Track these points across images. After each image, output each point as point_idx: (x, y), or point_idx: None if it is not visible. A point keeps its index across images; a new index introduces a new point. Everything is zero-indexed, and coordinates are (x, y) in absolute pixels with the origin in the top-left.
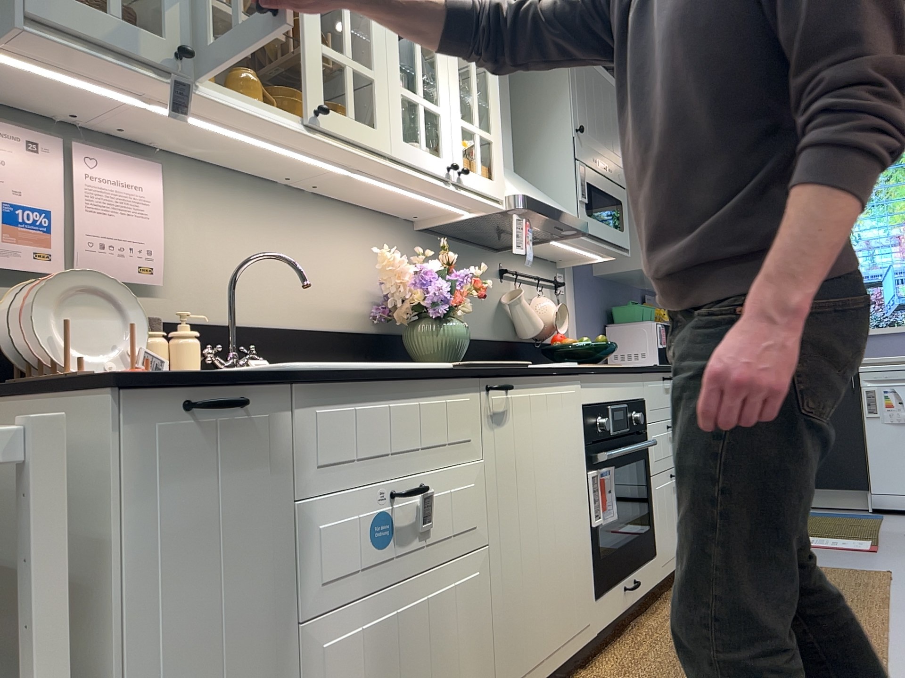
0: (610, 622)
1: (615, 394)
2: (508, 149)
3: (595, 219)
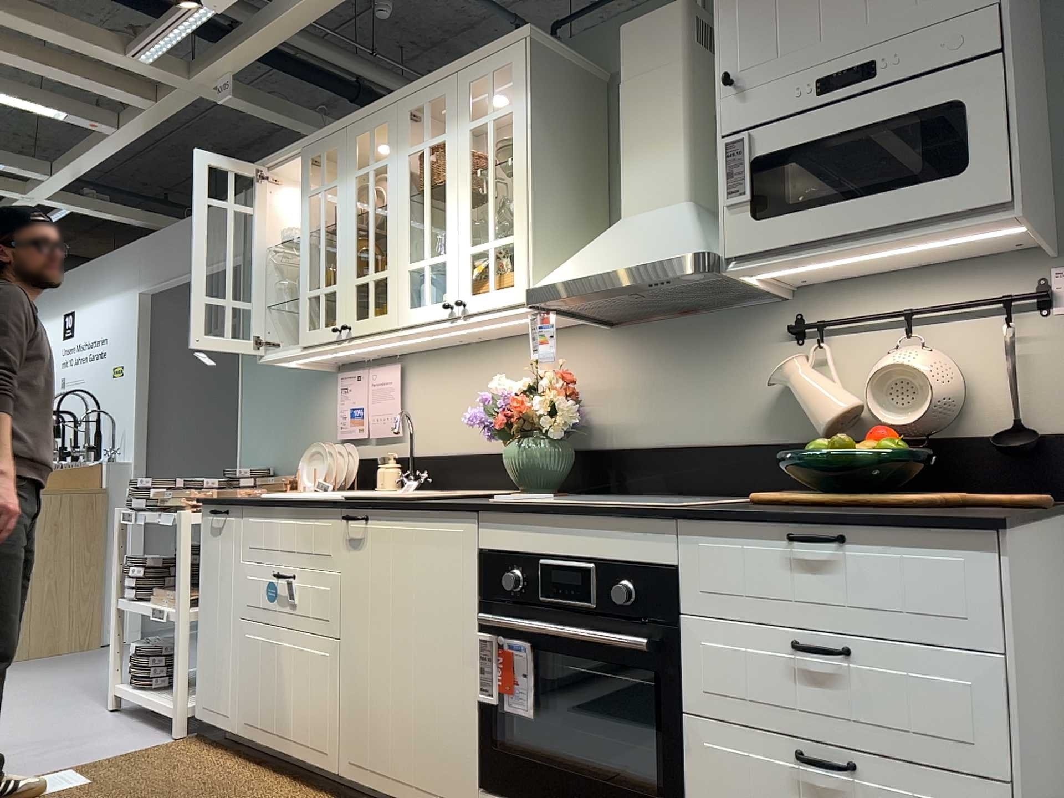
0: None
1: (561, 545)
2: (666, 177)
3: (788, 213)
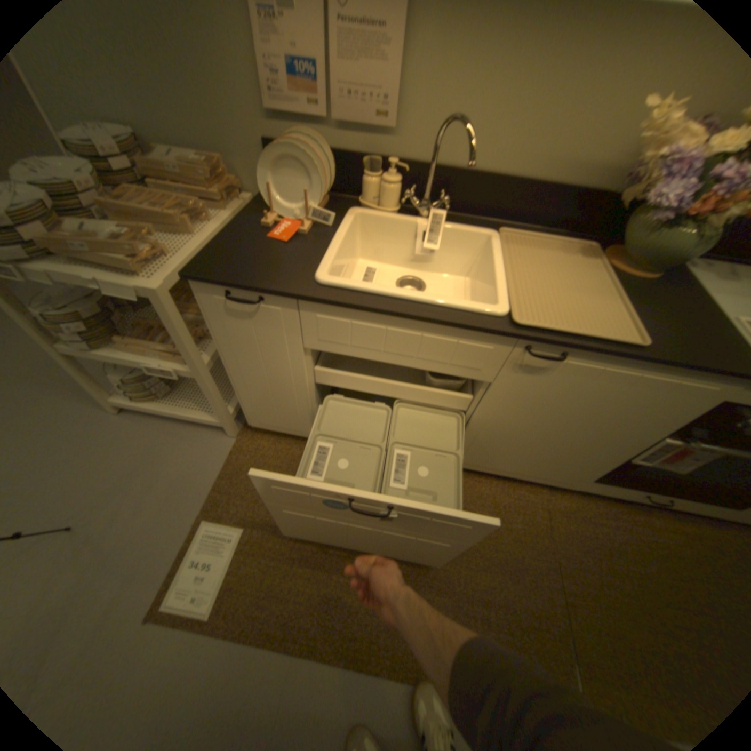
0: (604, 496)
1: None
2: None
3: None
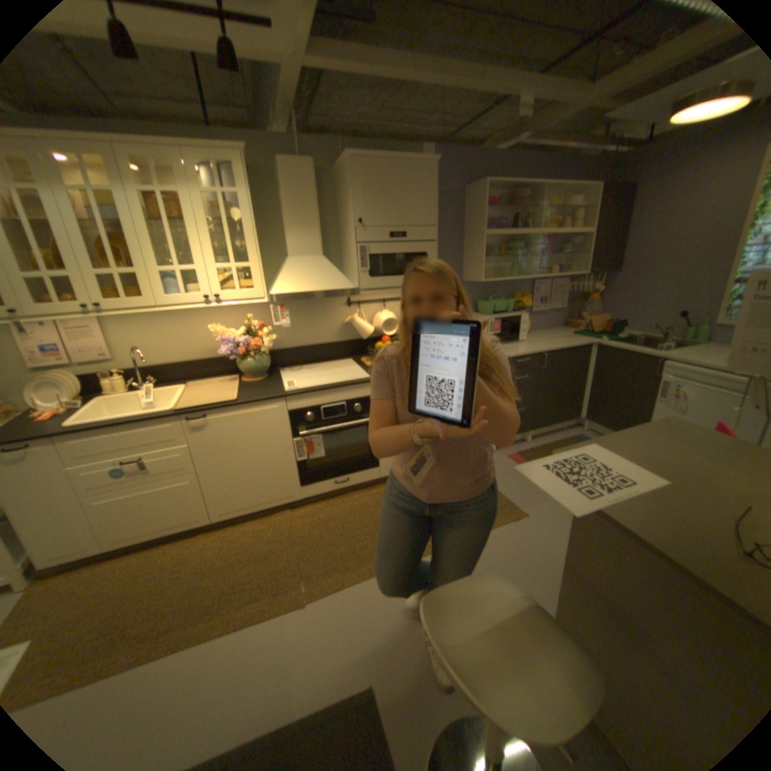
0: (317, 495)
1: (331, 399)
2: (313, 243)
3: (382, 277)
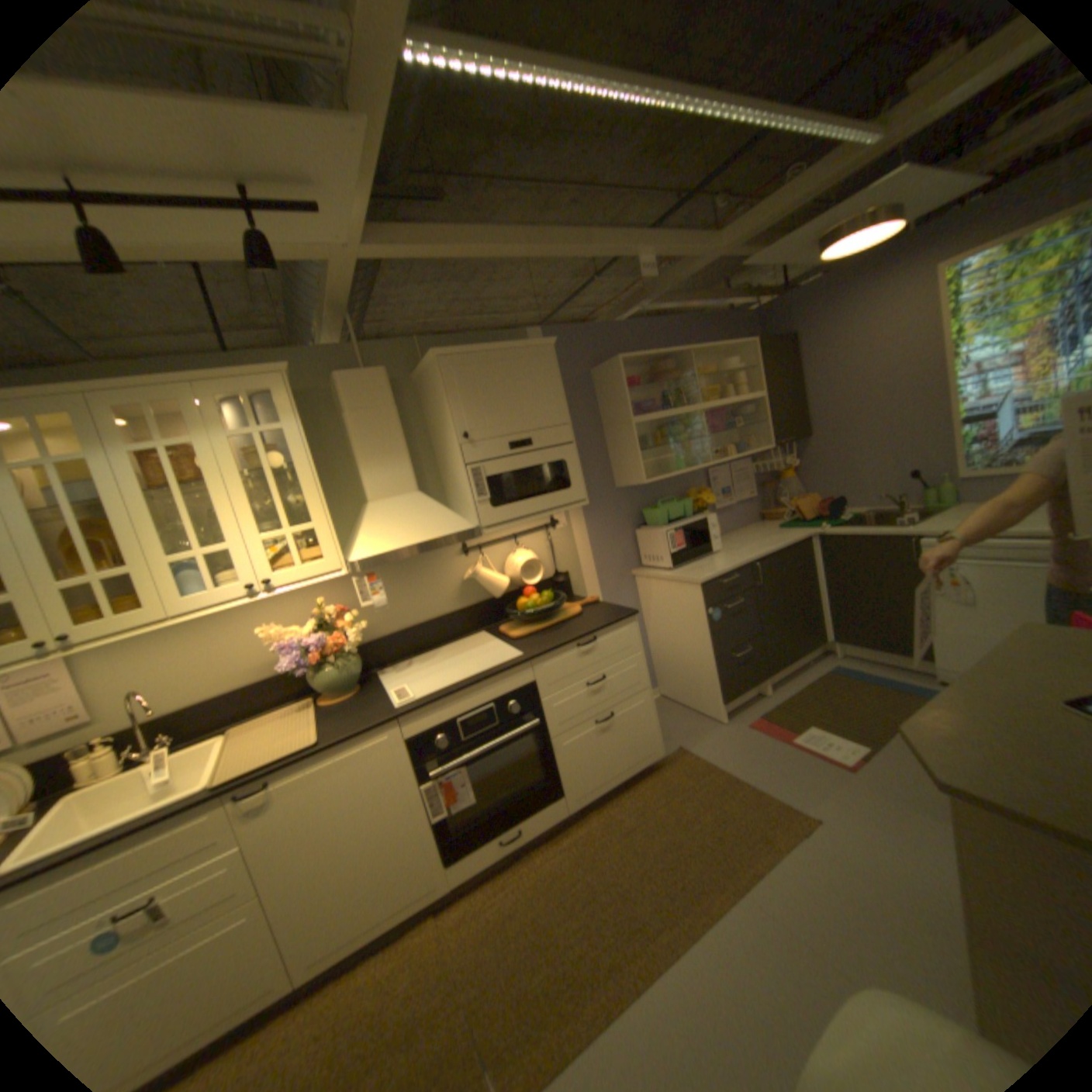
0: (473, 876)
1: (469, 704)
2: (401, 477)
3: (509, 505)
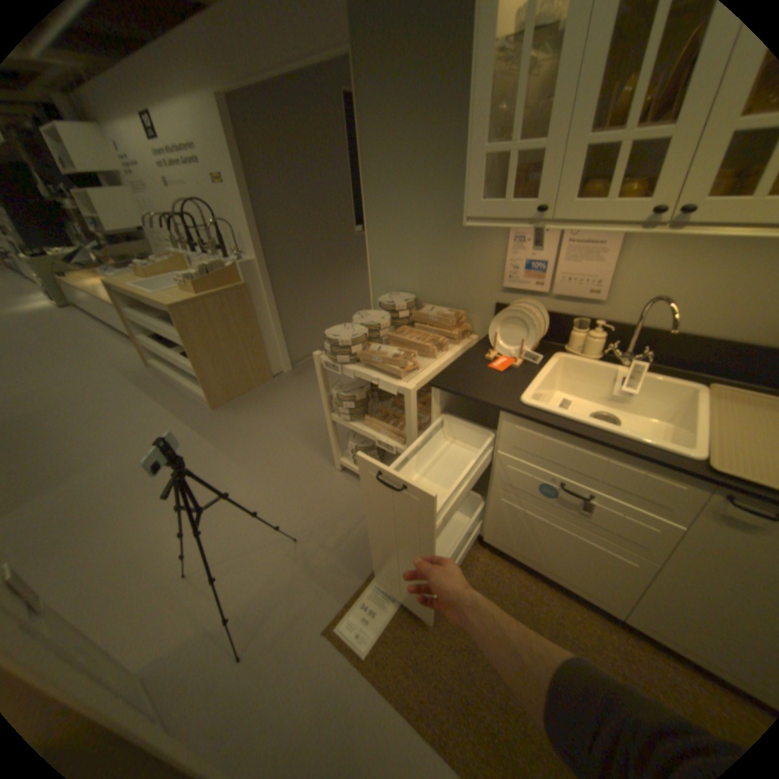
0: None
1: None
2: None
3: None
